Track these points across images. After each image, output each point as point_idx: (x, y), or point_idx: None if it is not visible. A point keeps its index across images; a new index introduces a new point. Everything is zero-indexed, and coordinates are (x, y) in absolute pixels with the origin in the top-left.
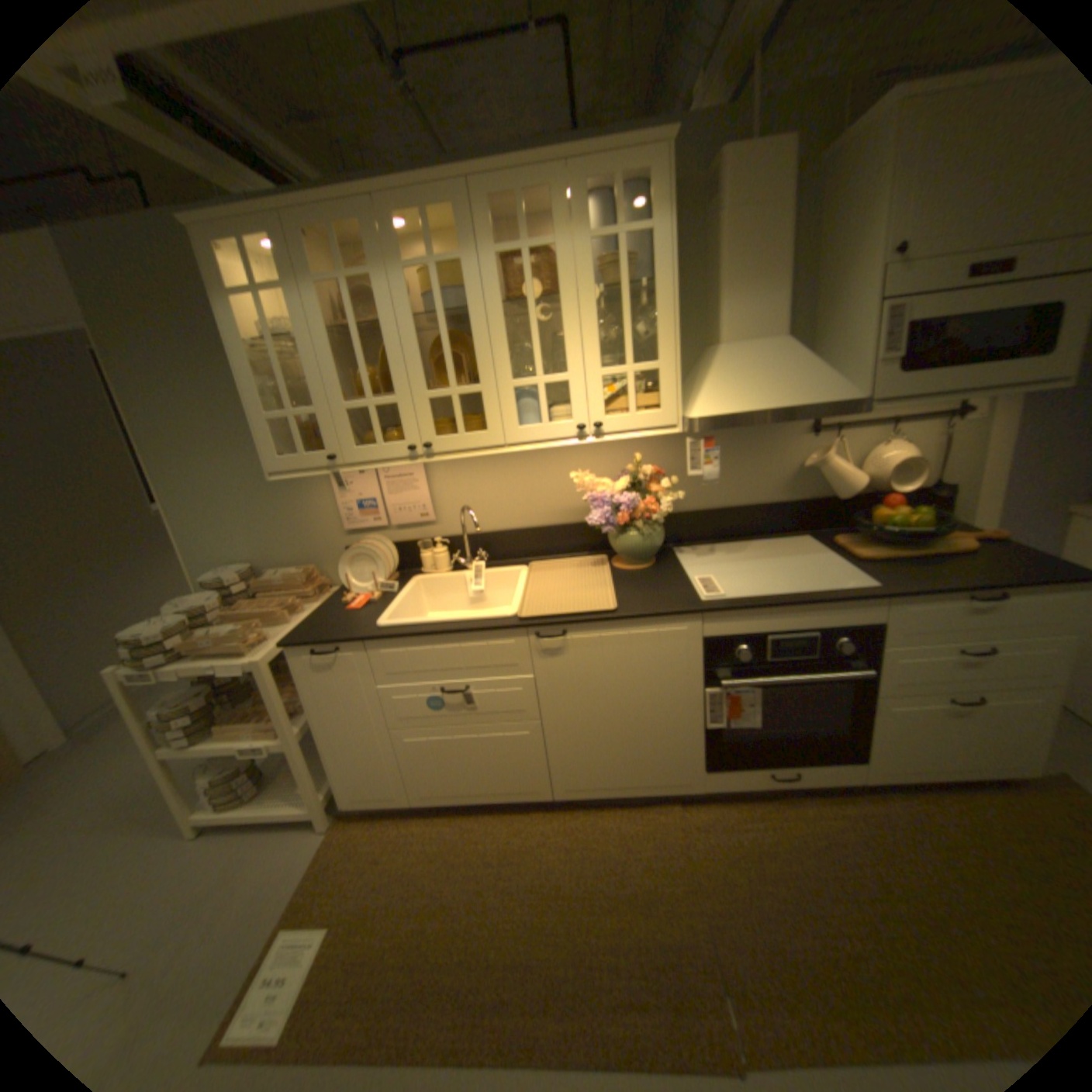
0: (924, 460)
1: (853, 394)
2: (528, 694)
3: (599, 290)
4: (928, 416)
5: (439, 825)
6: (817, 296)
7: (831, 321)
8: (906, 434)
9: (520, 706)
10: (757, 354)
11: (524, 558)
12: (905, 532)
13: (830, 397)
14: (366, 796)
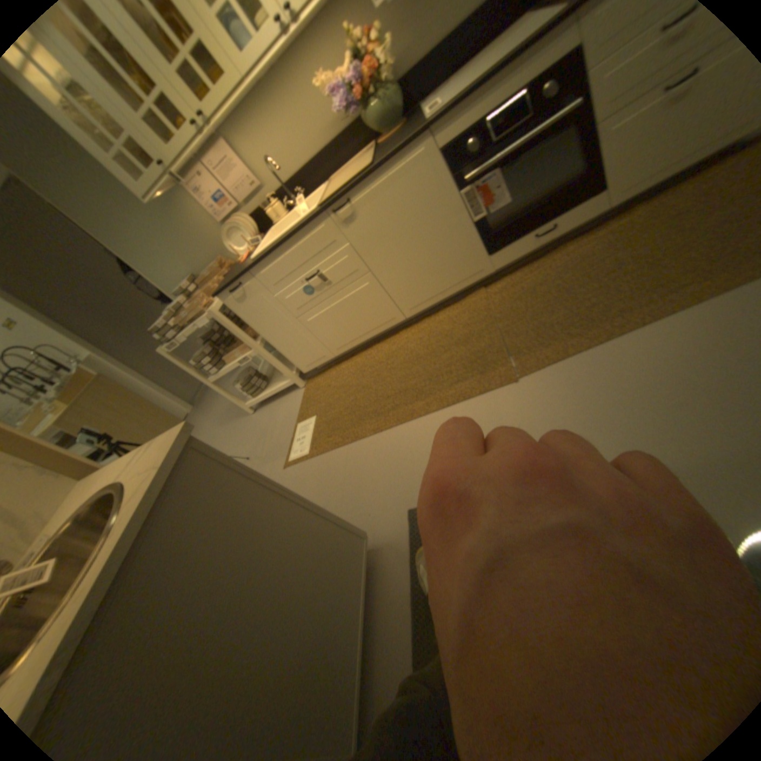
0: None
1: None
2: (352, 256)
3: None
4: None
5: (354, 359)
6: None
7: None
8: None
9: (352, 267)
10: None
11: (326, 178)
12: None
13: None
14: (310, 360)
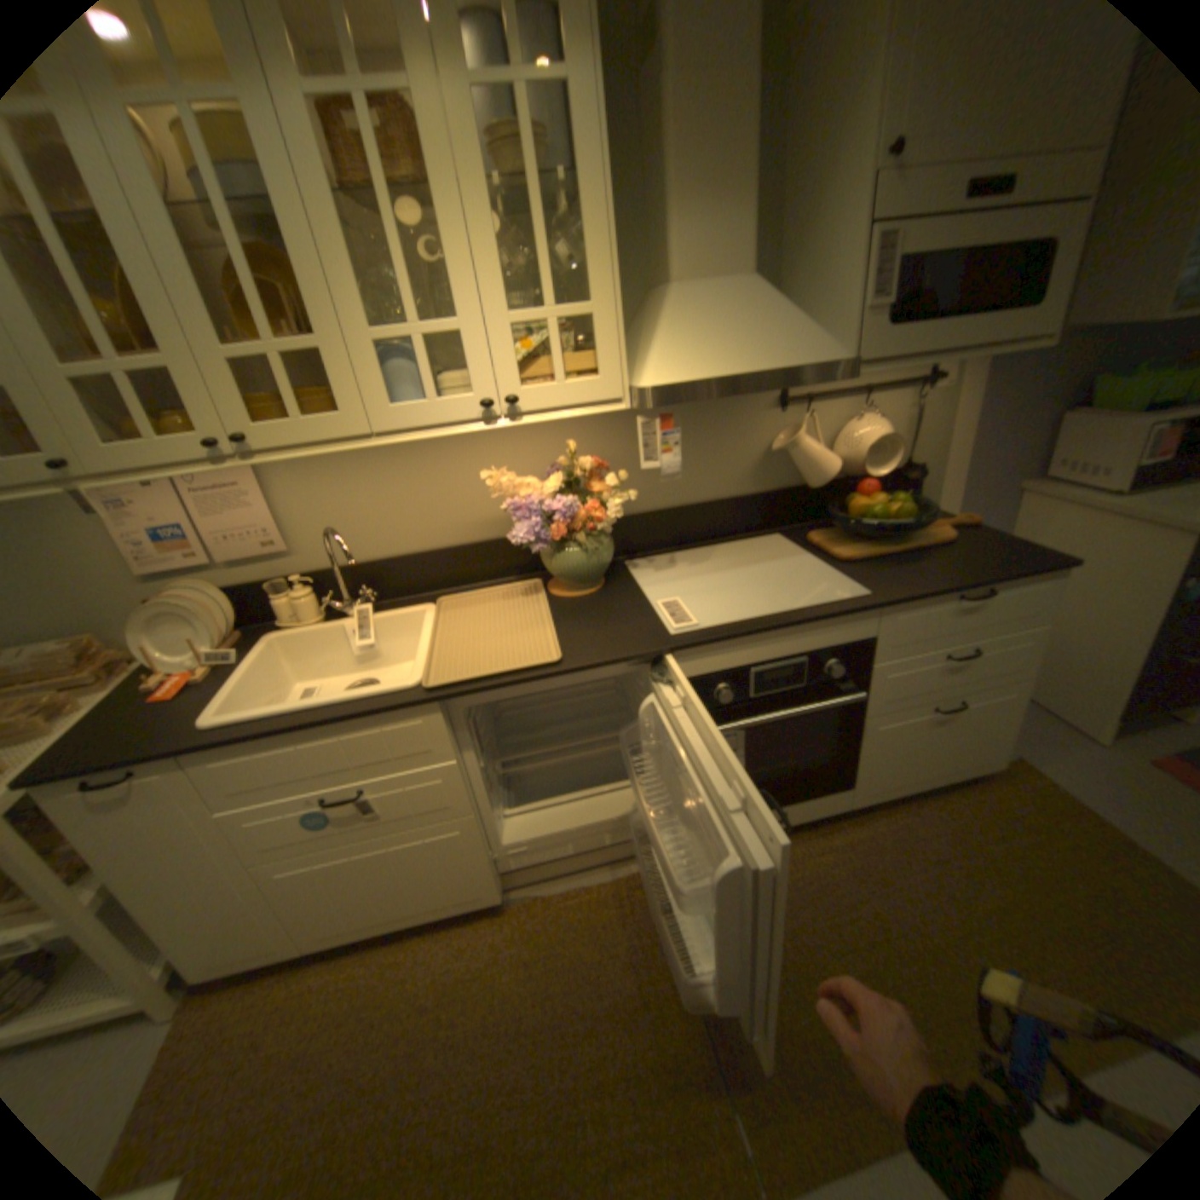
0: (898, 437)
1: (838, 353)
2: (451, 785)
3: (494, 190)
4: (900, 383)
5: (349, 966)
6: (782, 222)
7: (801, 257)
8: (878, 406)
9: (442, 802)
10: (718, 297)
11: (429, 591)
12: (884, 524)
13: (812, 356)
14: (229, 958)
